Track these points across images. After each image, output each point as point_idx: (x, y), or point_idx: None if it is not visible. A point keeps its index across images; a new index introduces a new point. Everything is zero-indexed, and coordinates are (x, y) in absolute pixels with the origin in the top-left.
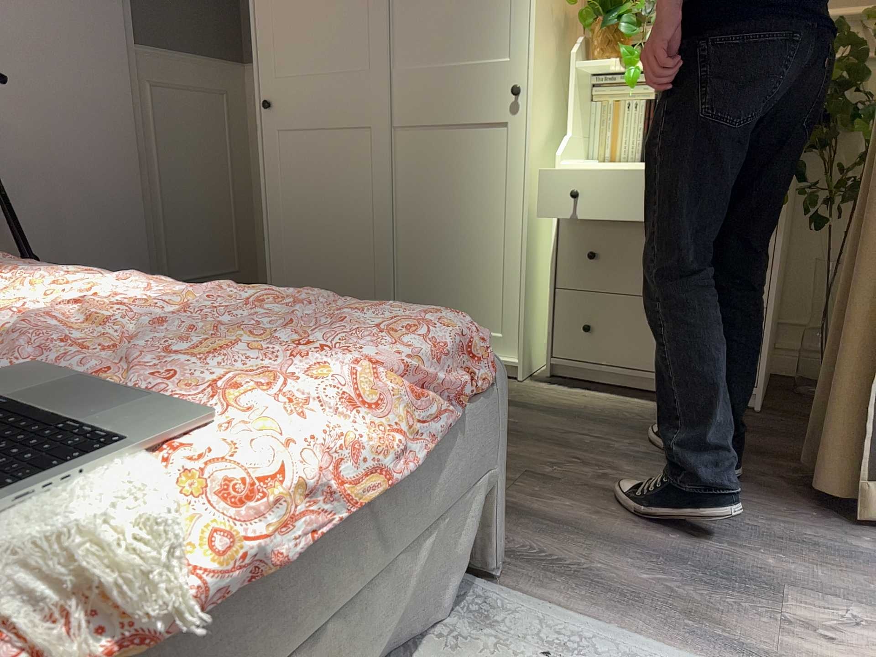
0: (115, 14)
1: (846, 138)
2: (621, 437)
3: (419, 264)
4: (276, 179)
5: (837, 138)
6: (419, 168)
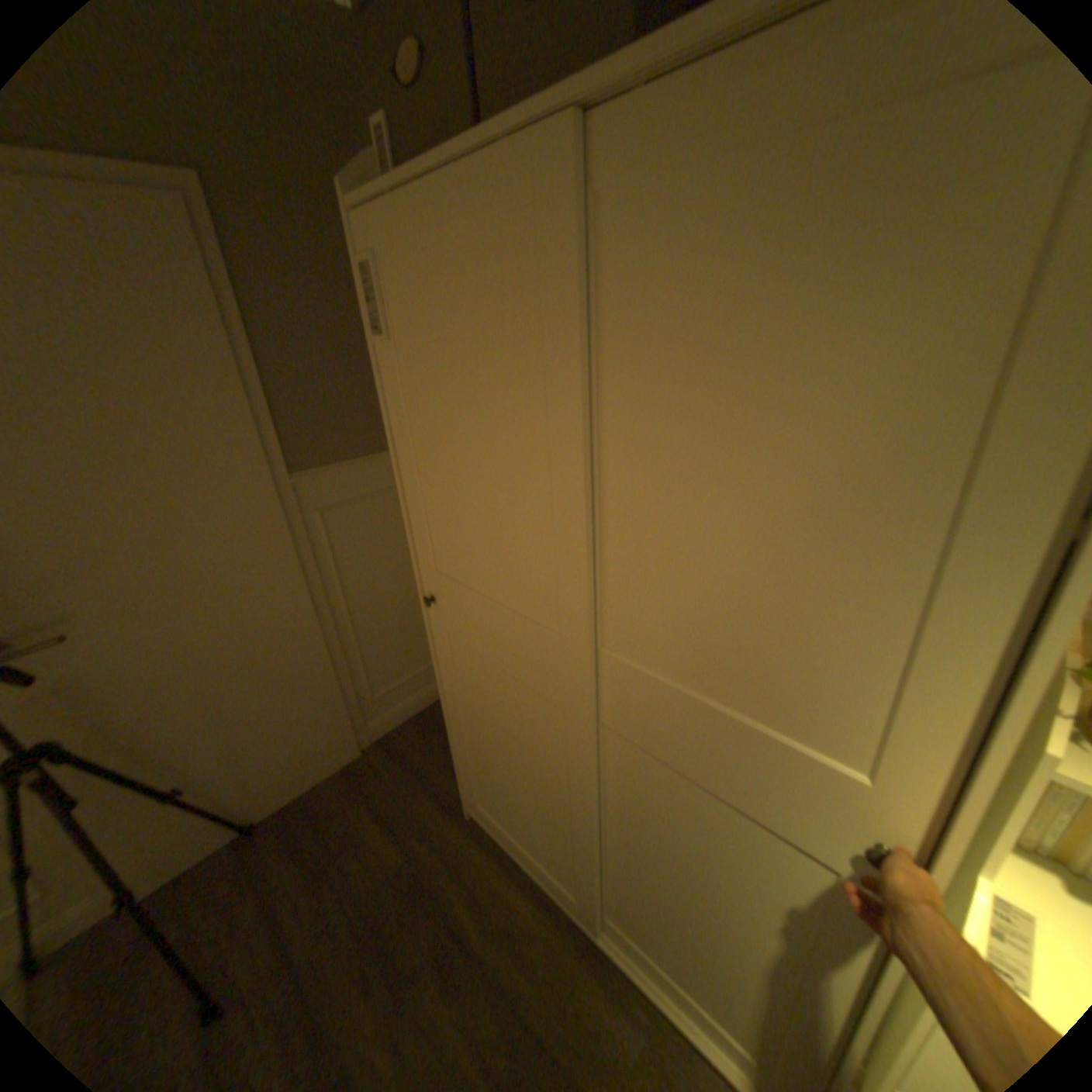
0: (246, 454)
1: None
2: None
3: (638, 896)
4: (450, 681)
5: None
6: (642, 798)
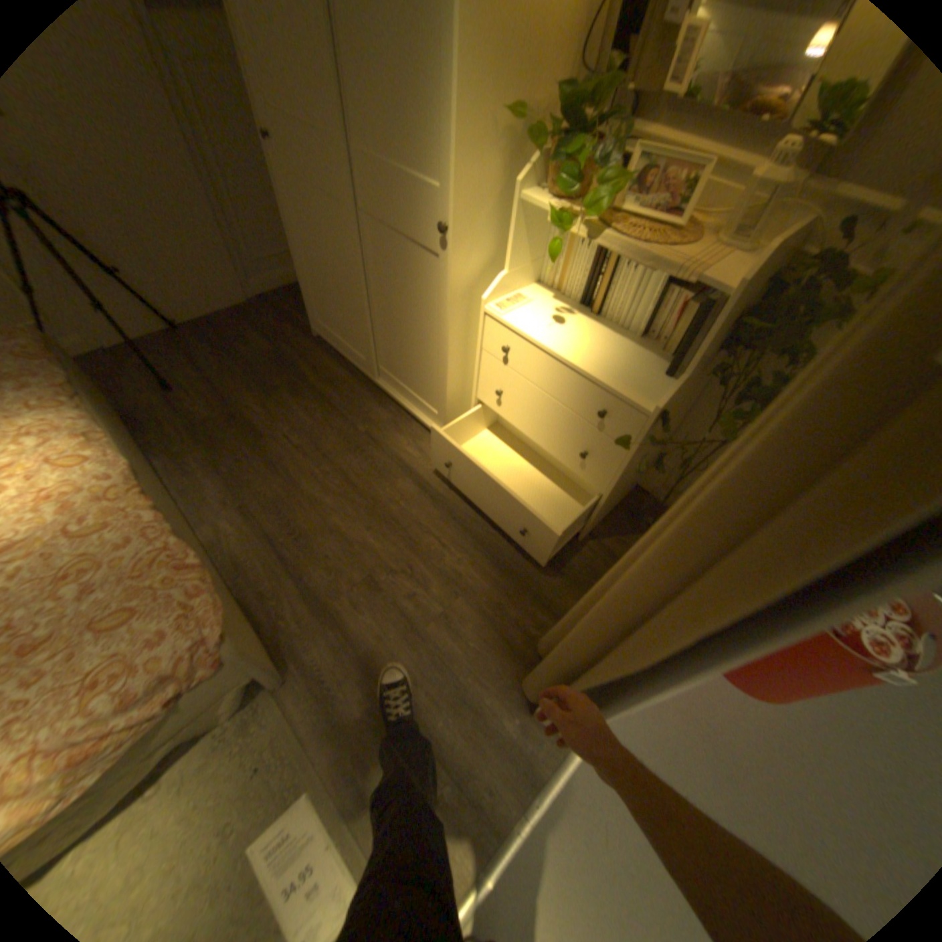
0: None
1: (778, 356)
2: (460, 545)
3: (389, 336)
4: (290, 214)
5: (765, 355)
6: (381, 259)
